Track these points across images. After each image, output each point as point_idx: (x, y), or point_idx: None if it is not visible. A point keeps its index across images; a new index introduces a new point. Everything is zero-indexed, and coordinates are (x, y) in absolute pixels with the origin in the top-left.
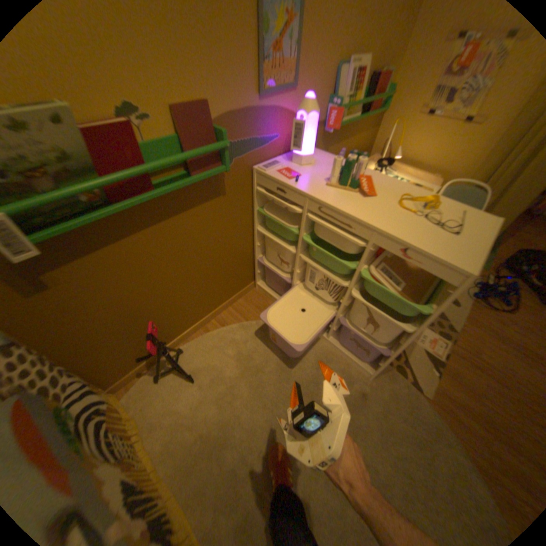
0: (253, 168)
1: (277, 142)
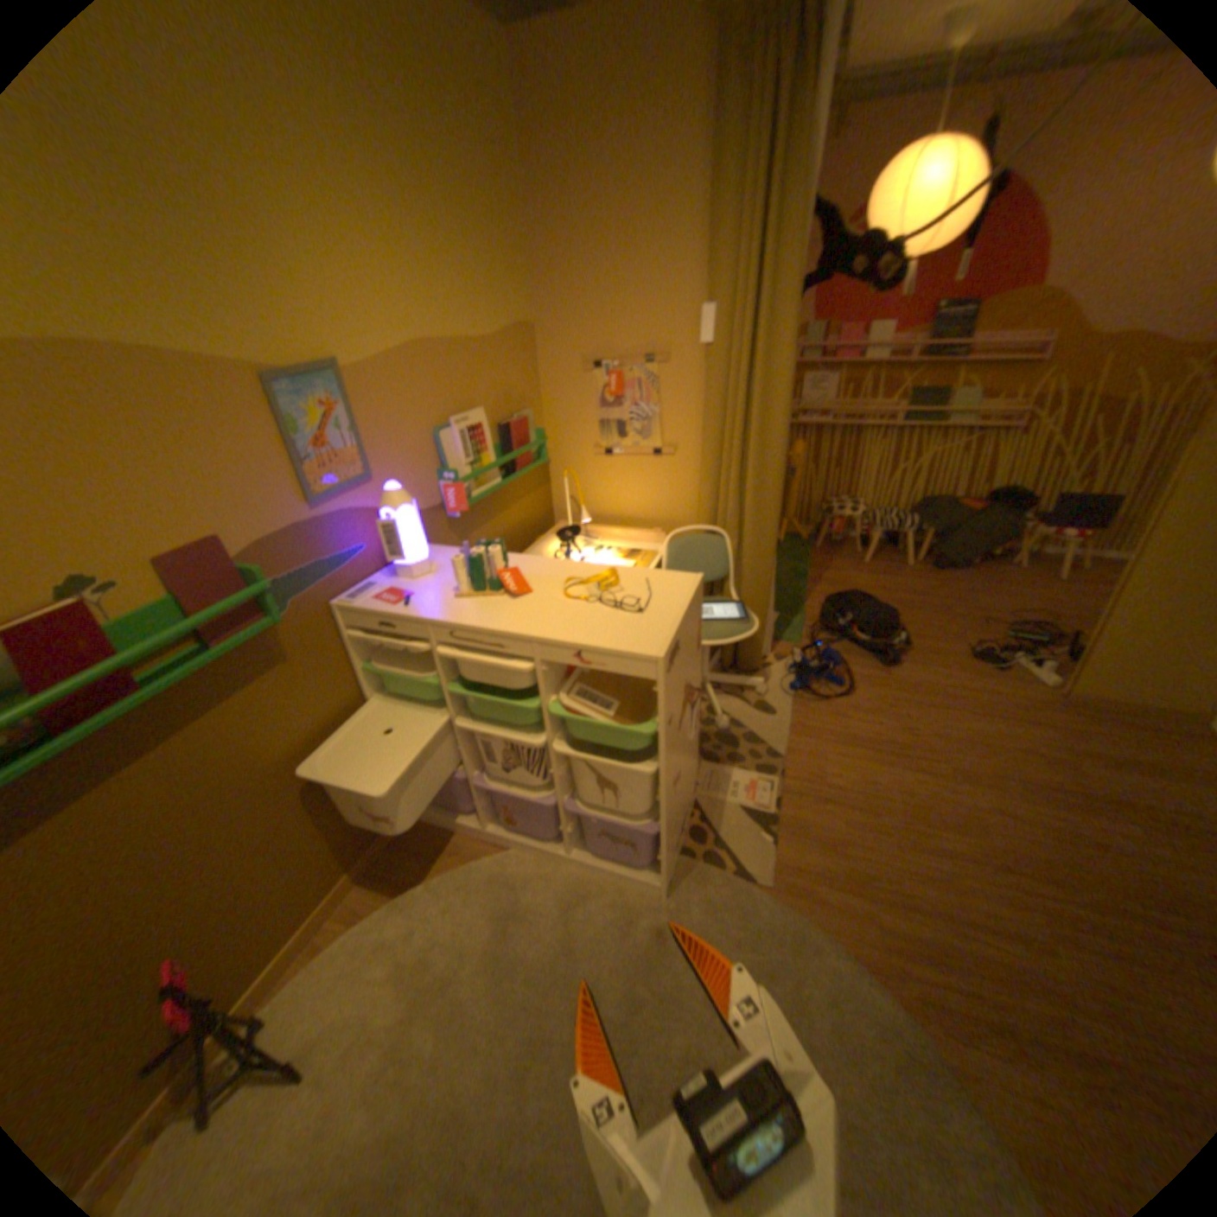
0: (332, 604)
1: (365, 554)
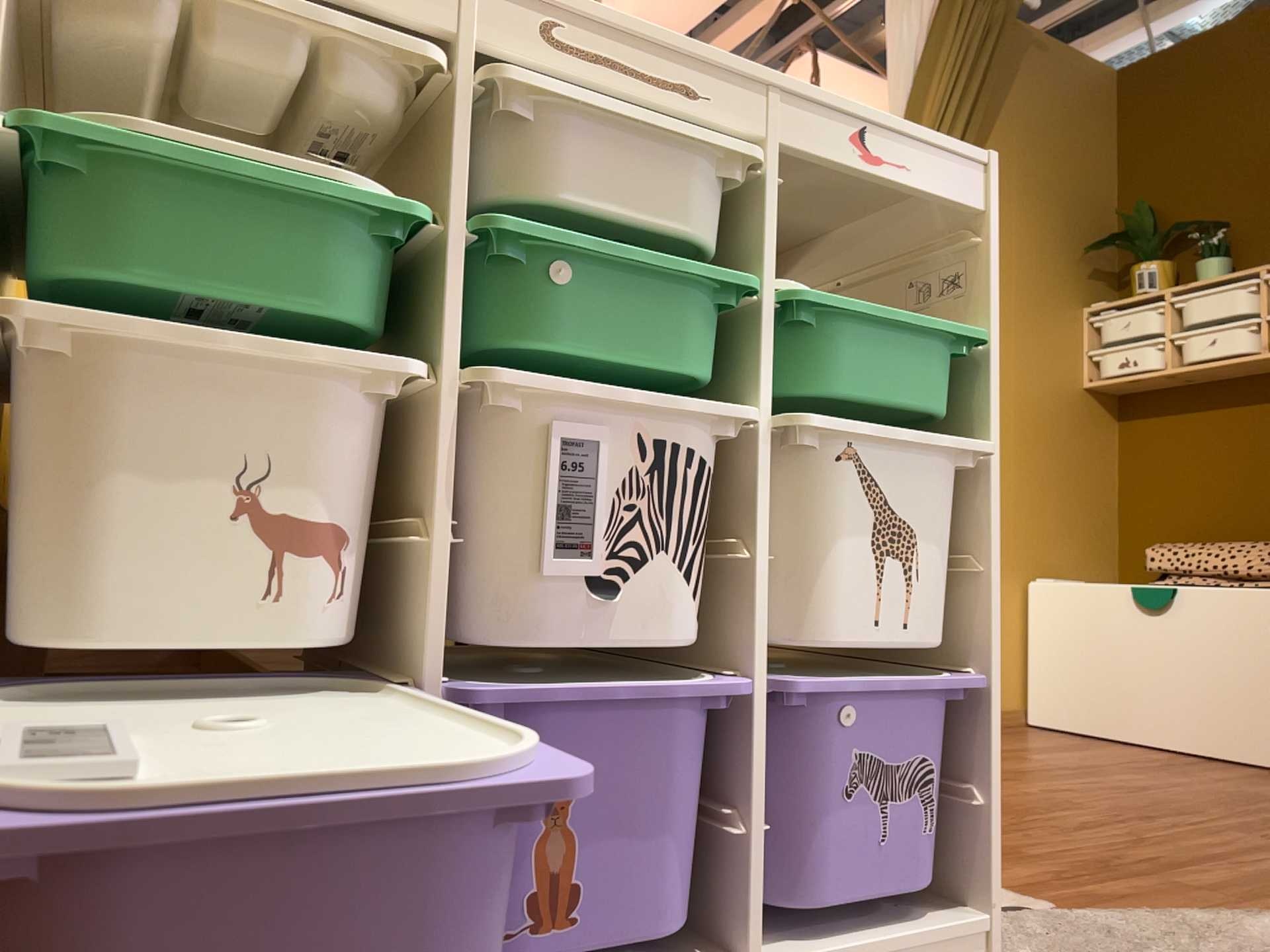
0: None
1: None
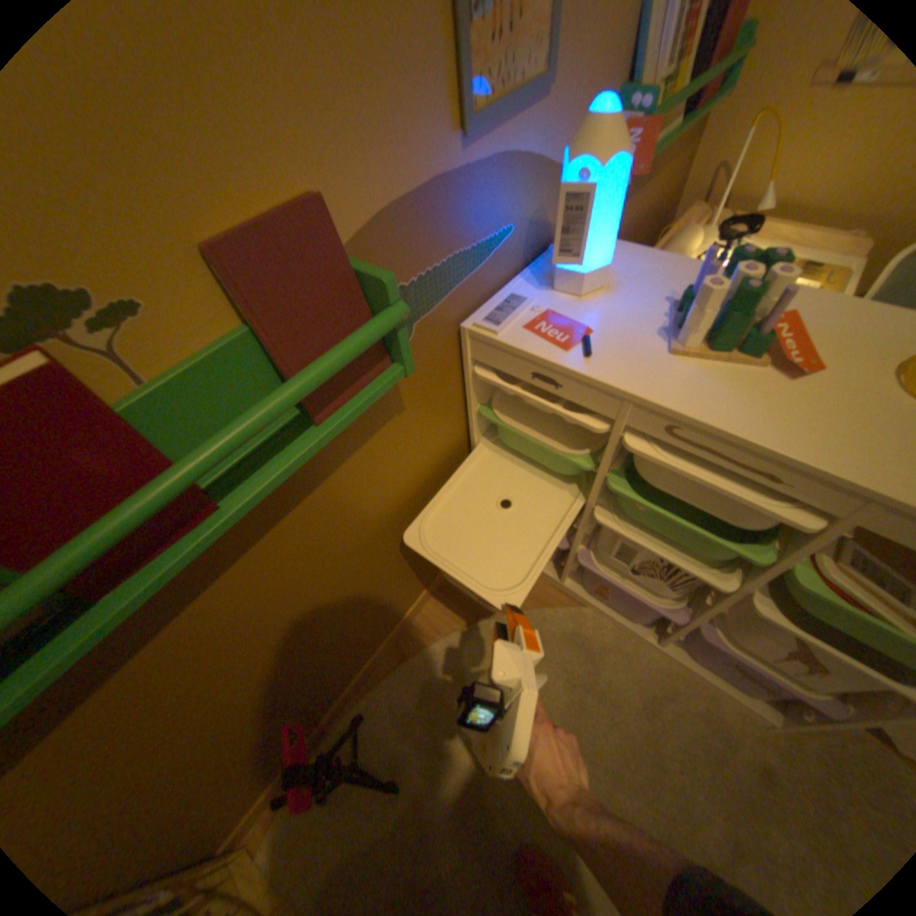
0: (463, 327)
1: (510, 243)
